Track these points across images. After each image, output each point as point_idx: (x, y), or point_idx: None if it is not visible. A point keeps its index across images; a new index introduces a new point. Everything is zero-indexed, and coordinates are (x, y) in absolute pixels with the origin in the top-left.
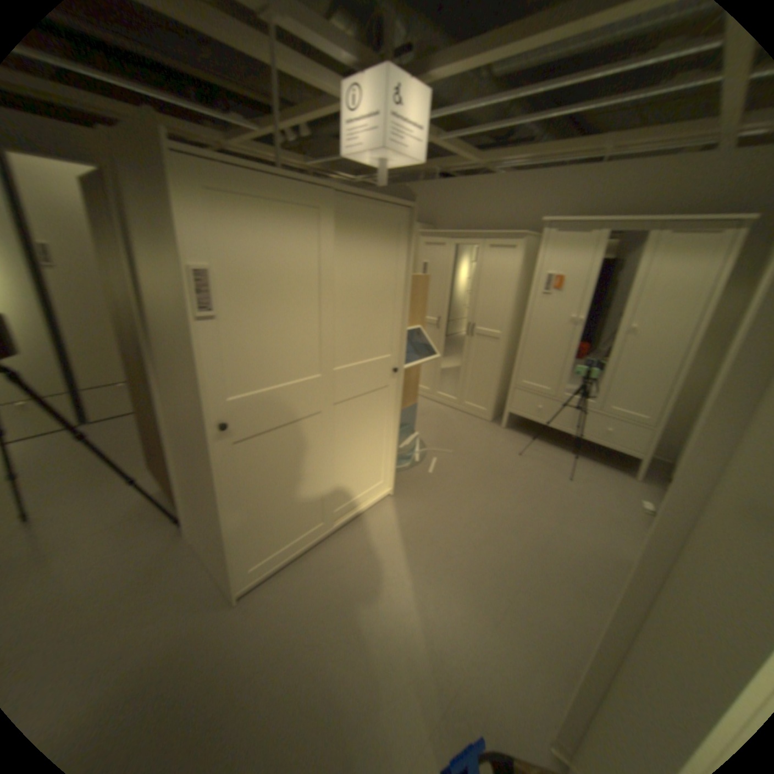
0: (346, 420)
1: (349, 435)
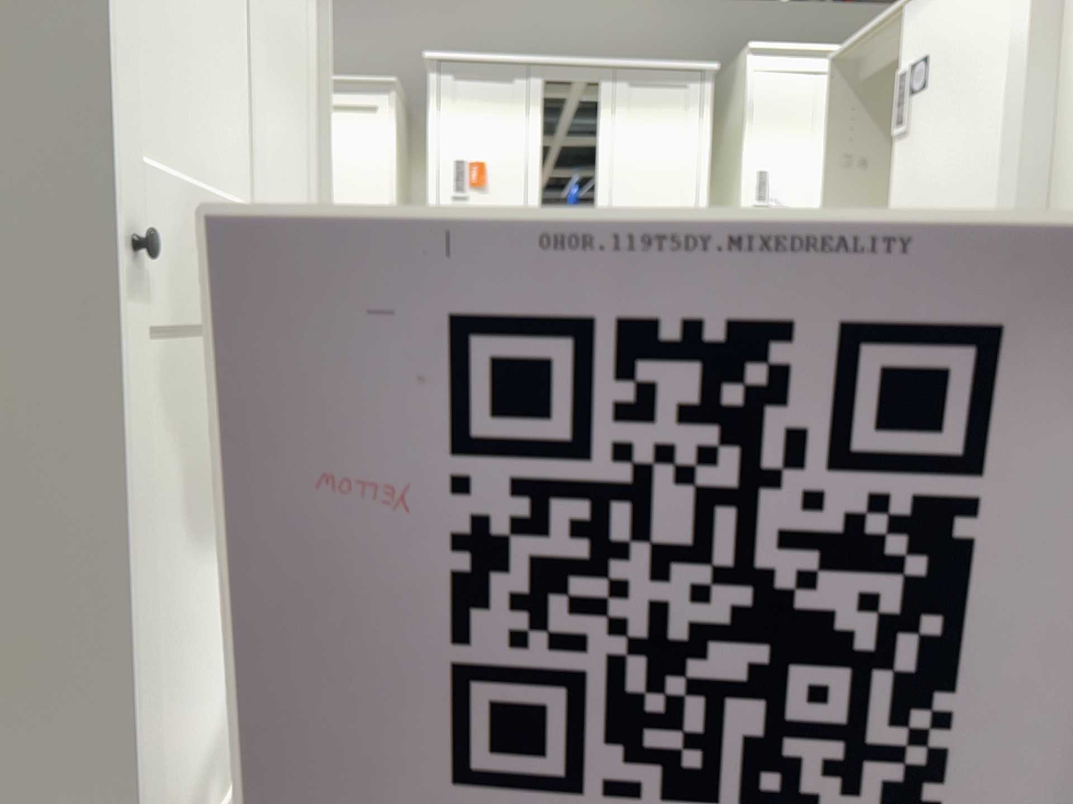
0: None
1: None
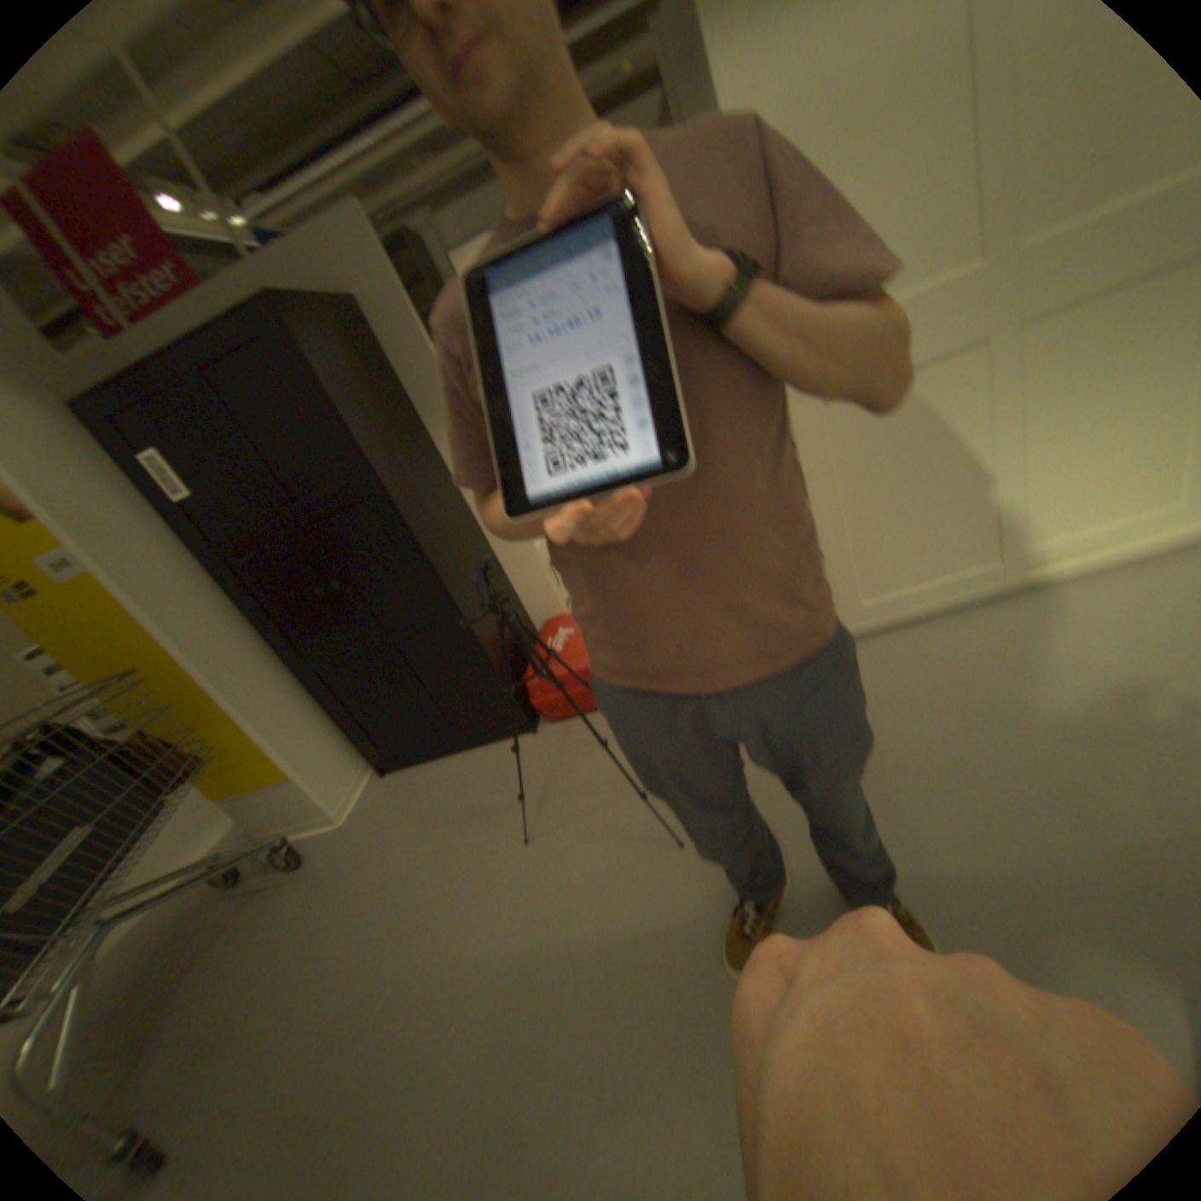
0: (1059, 354)
1: (1071, 389)
